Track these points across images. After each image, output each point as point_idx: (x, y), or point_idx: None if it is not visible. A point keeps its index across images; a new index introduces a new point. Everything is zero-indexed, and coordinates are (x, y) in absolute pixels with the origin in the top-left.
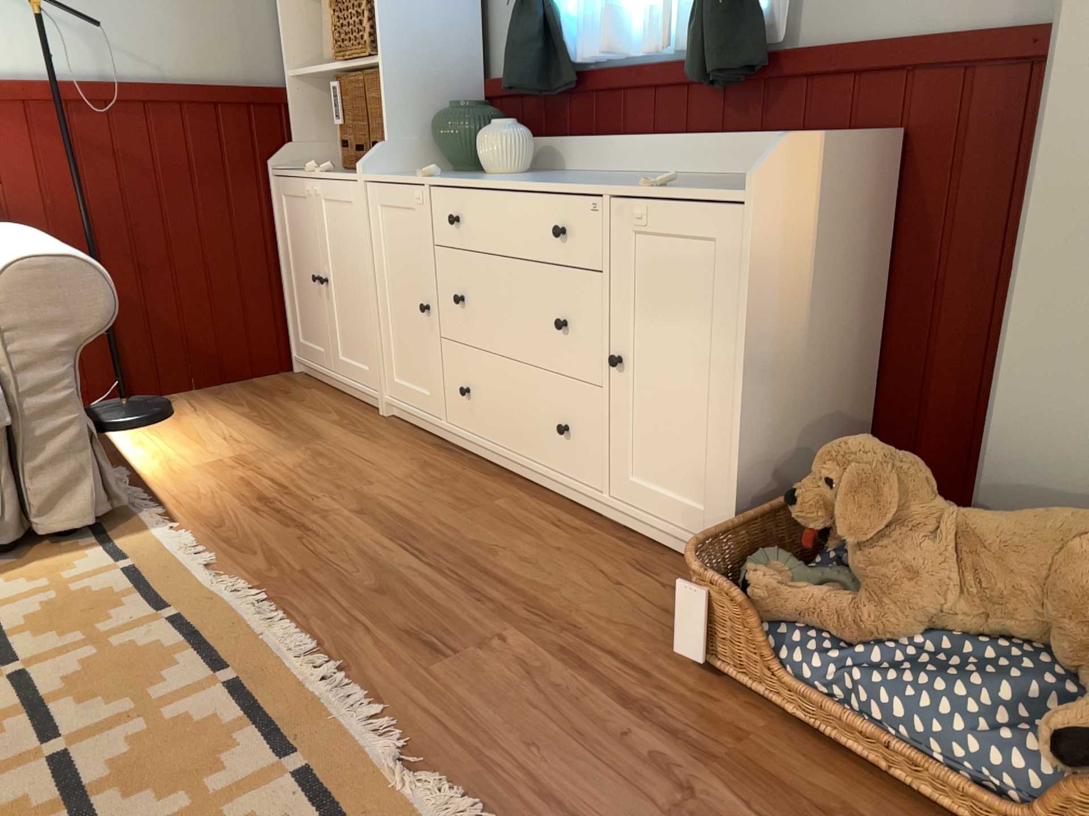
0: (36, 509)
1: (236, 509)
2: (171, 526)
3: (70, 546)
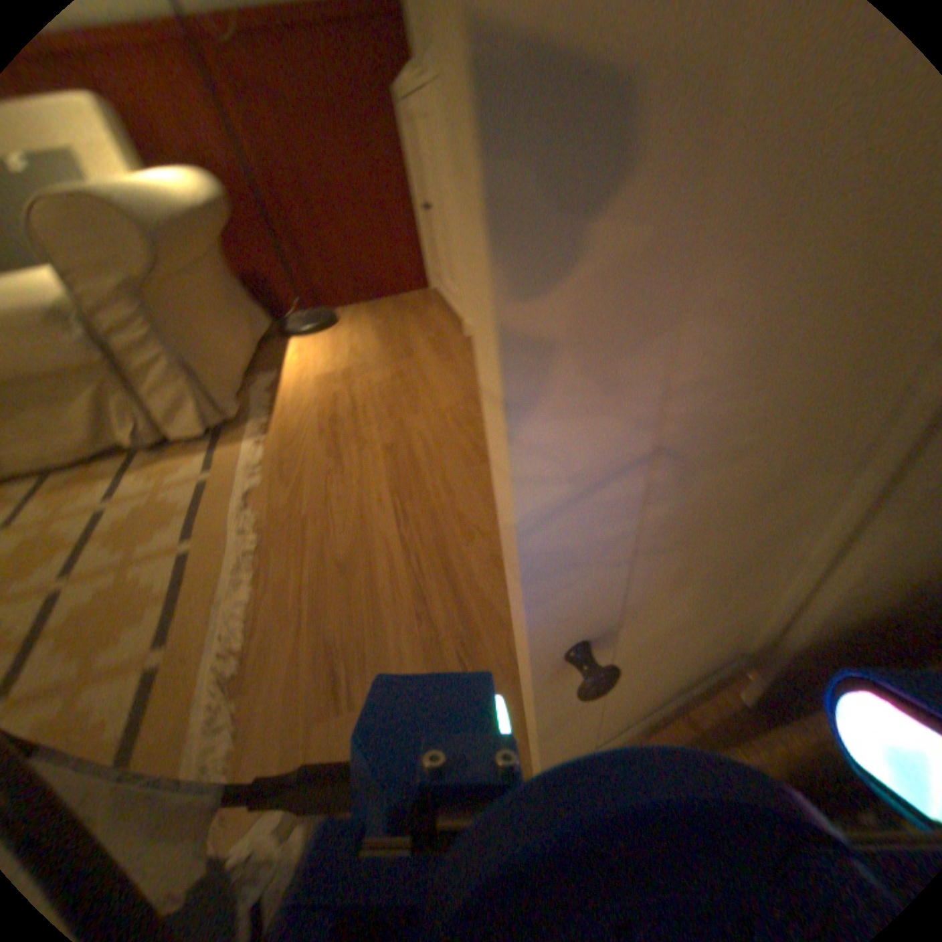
0: (158, 424)
1: (309, 429)
2: (257, 442)
3: (189, 452)
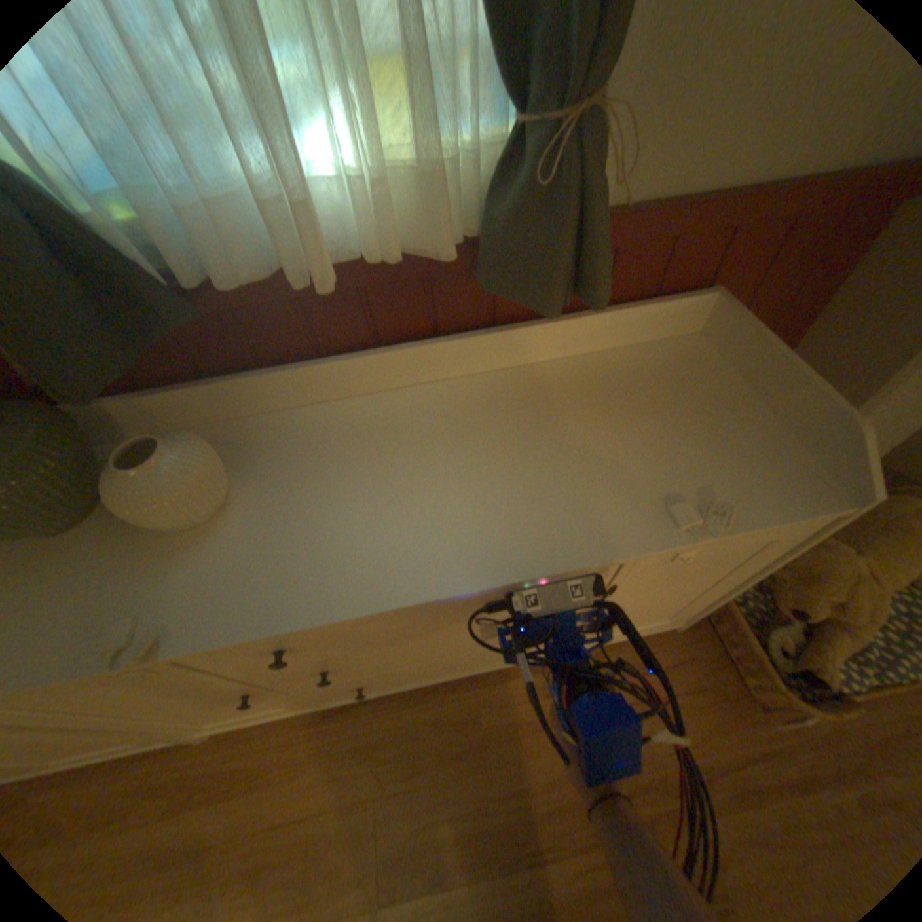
0: None
1: None
2: None
3: None
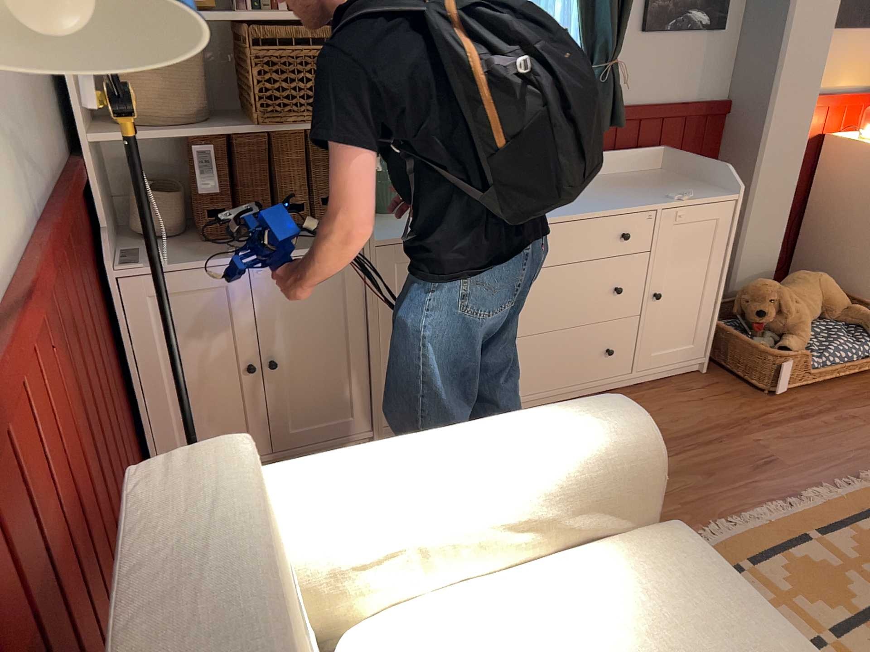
0: None
1: None
2: None
3: None
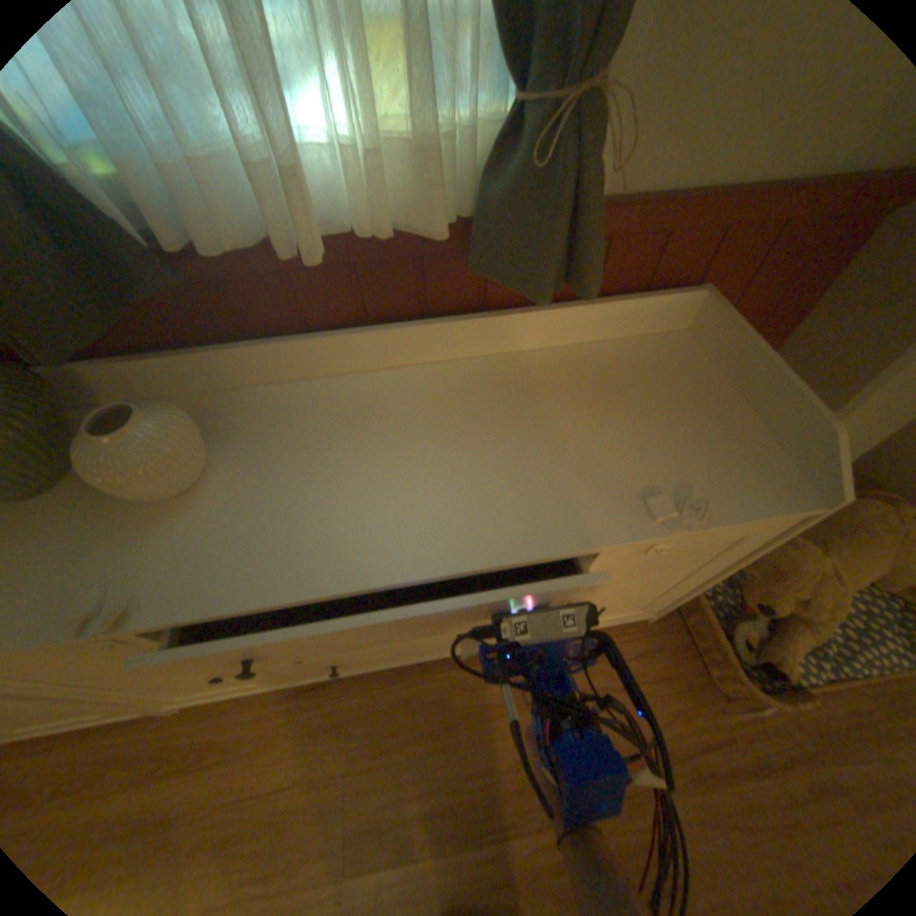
0: None
1: None
2: None
3: None
